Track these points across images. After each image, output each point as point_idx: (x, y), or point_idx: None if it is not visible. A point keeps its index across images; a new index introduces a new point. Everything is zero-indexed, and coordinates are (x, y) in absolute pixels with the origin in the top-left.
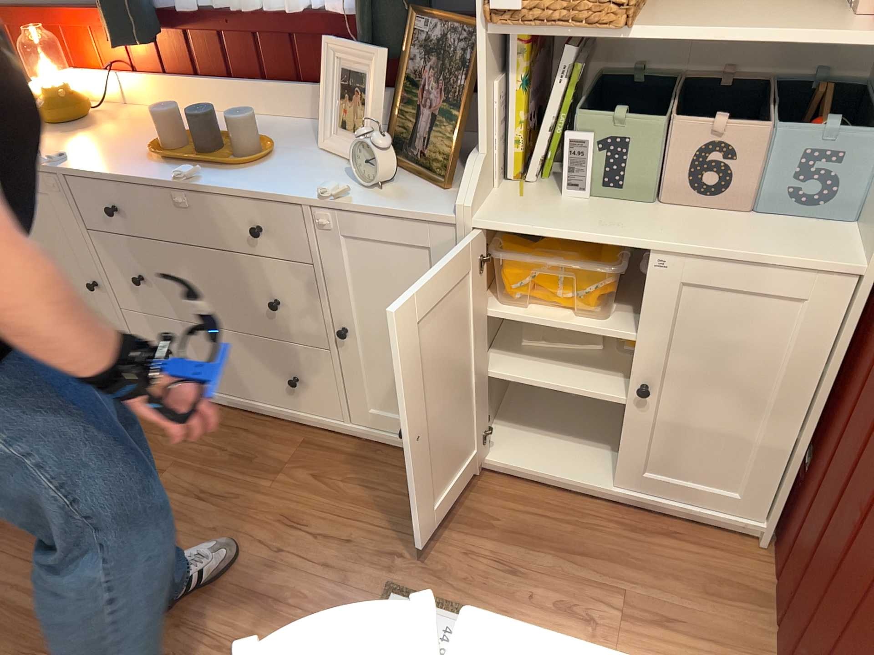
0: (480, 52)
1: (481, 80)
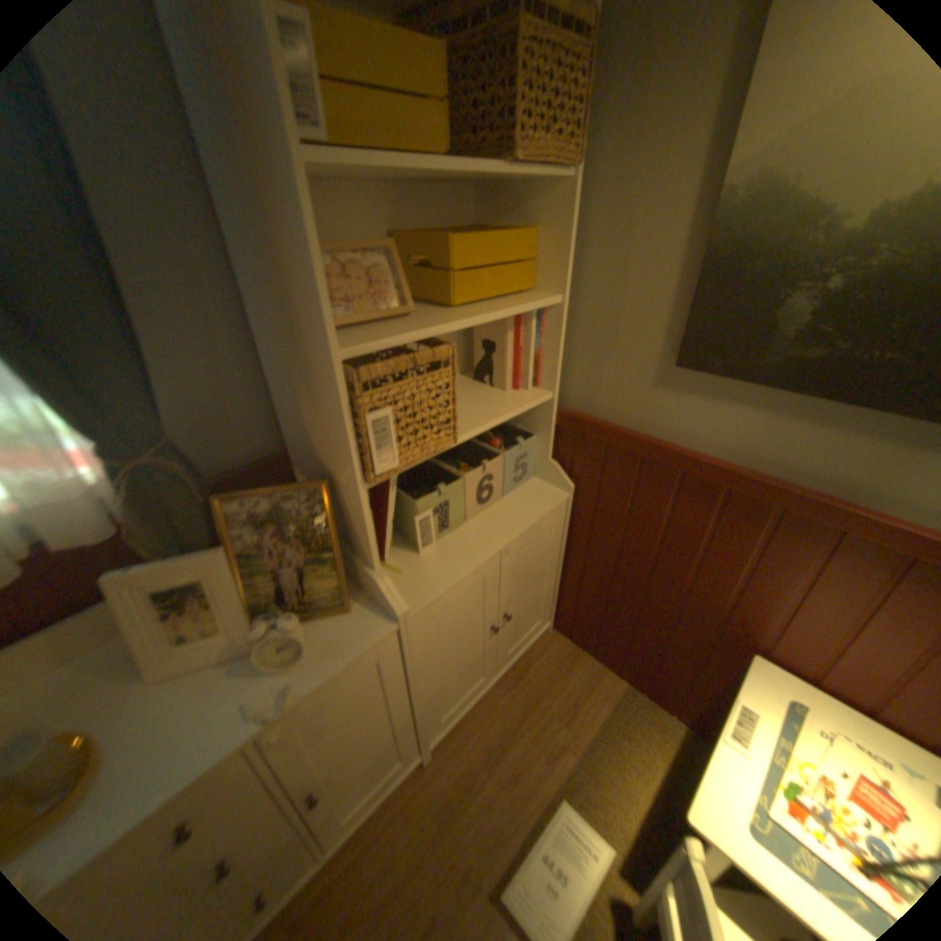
0: (360, 498)
1: (364, 516)
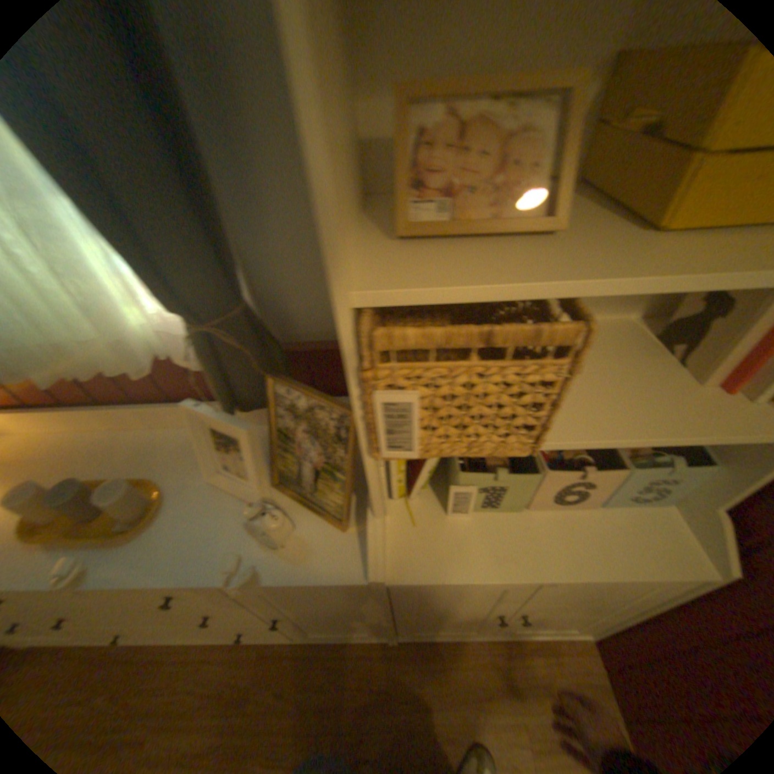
0: (367, 461)
1: (370, 477)
